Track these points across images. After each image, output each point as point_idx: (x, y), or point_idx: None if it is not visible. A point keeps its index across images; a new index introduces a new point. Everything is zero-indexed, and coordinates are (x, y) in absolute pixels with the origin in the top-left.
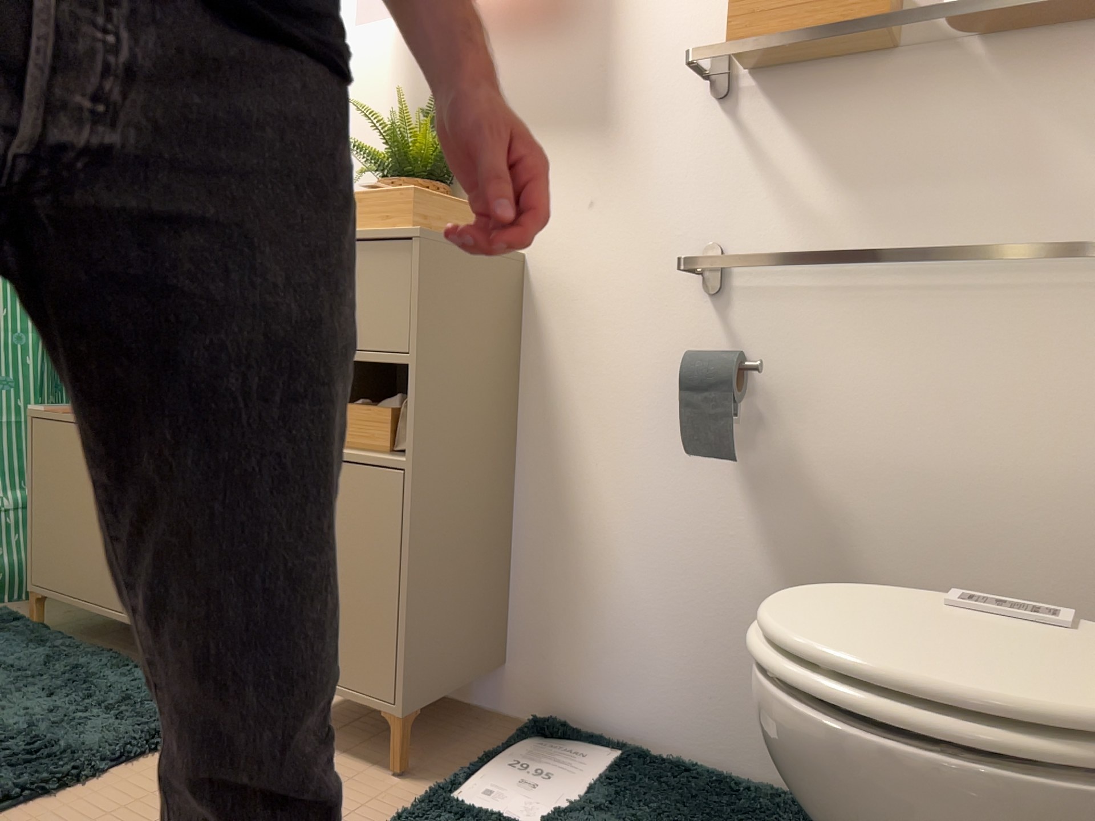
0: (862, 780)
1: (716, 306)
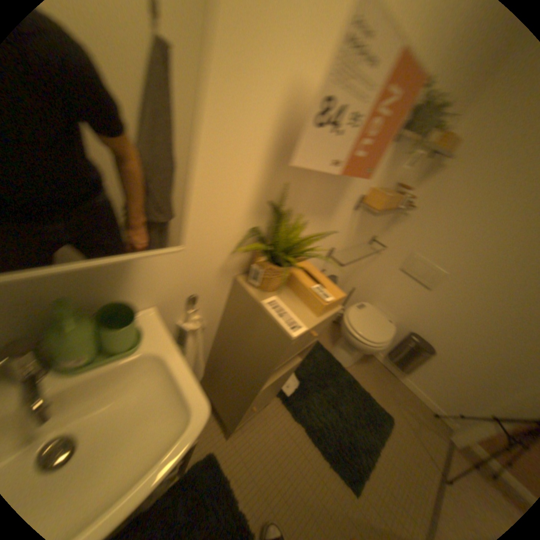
0: (381, 351)
1: (326, 261)
